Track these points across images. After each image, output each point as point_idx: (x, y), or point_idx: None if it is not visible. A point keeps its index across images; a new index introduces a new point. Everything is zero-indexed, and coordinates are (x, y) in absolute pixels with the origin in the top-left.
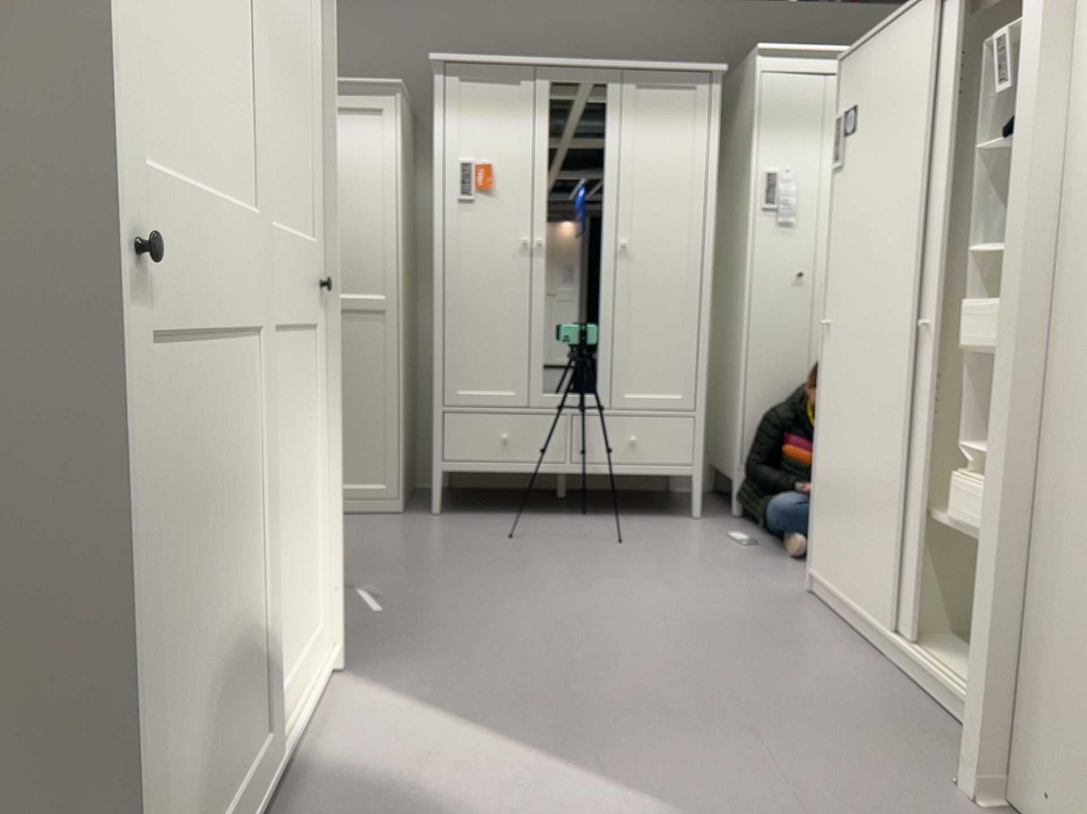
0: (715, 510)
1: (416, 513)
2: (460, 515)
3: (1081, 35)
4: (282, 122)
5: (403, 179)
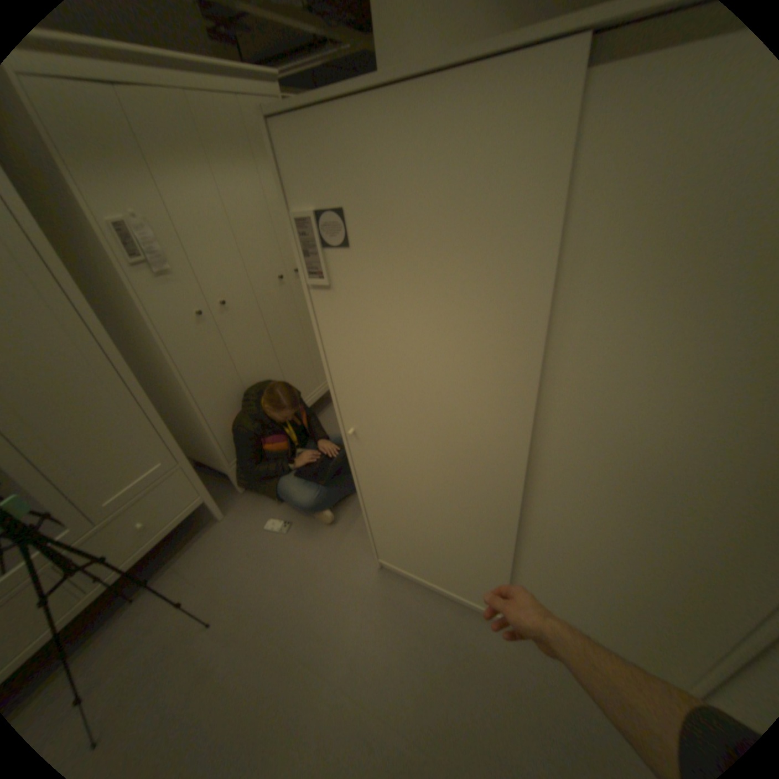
0: (216, 494)
1: None
2: None
3: None
4: None
5: None
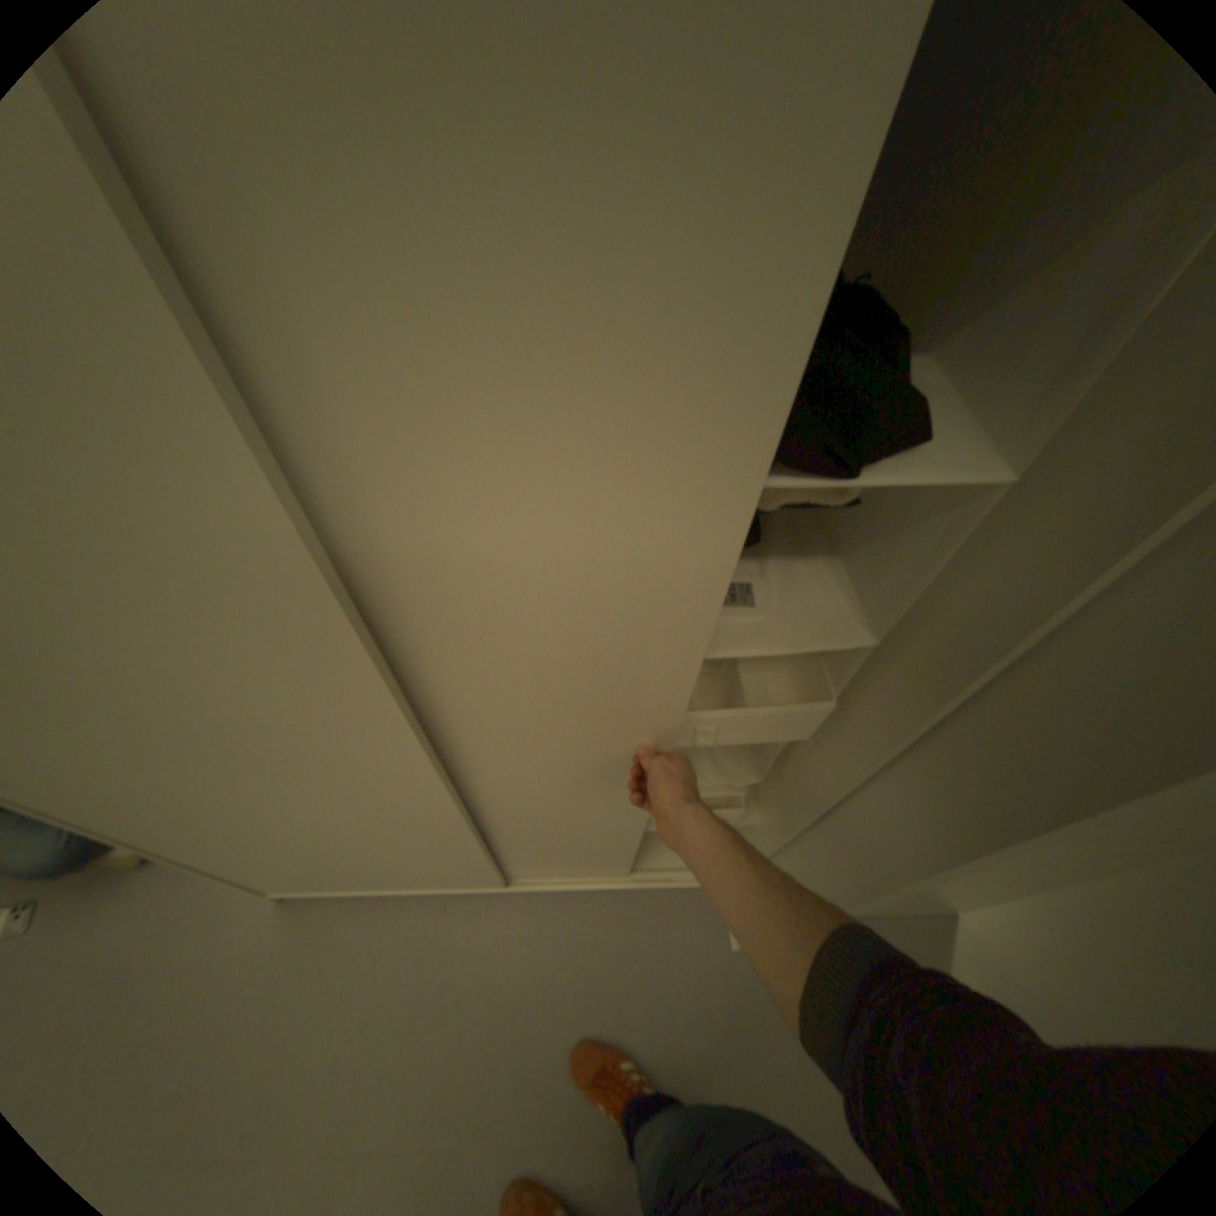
0: None
1: None
2: None
3: None
4: None
5: None
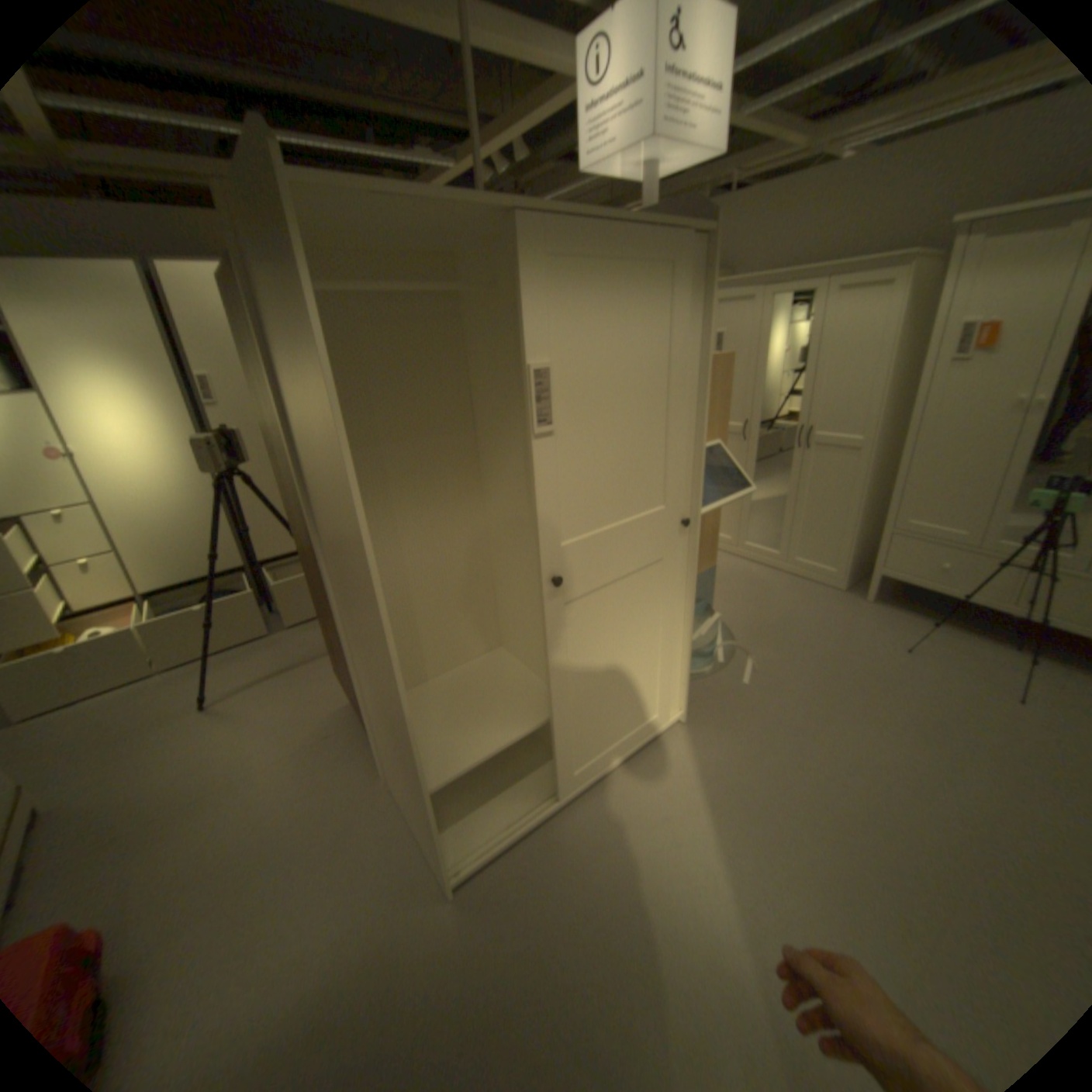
0: None
1: (856, 593)
2: (890, 608)
3: None
4: (634, 446)
5: (905, 337)
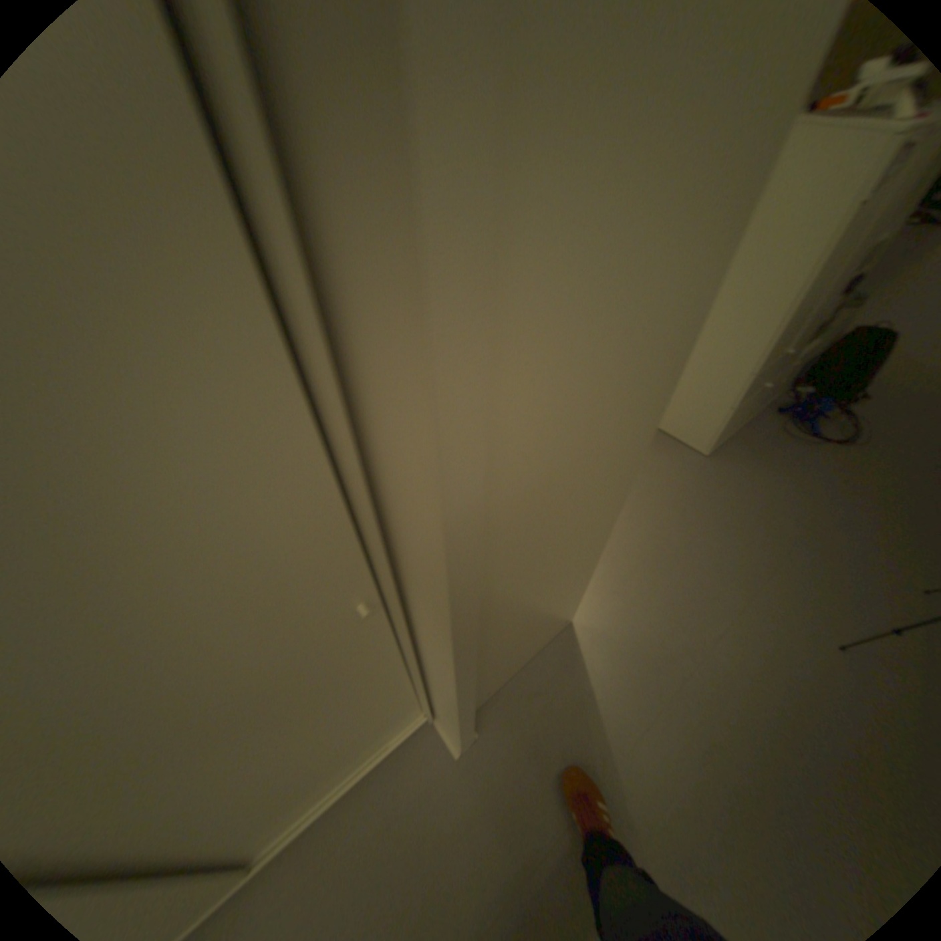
0: None
1: None
2: None
3: (485, 338)
4: None
5: None
